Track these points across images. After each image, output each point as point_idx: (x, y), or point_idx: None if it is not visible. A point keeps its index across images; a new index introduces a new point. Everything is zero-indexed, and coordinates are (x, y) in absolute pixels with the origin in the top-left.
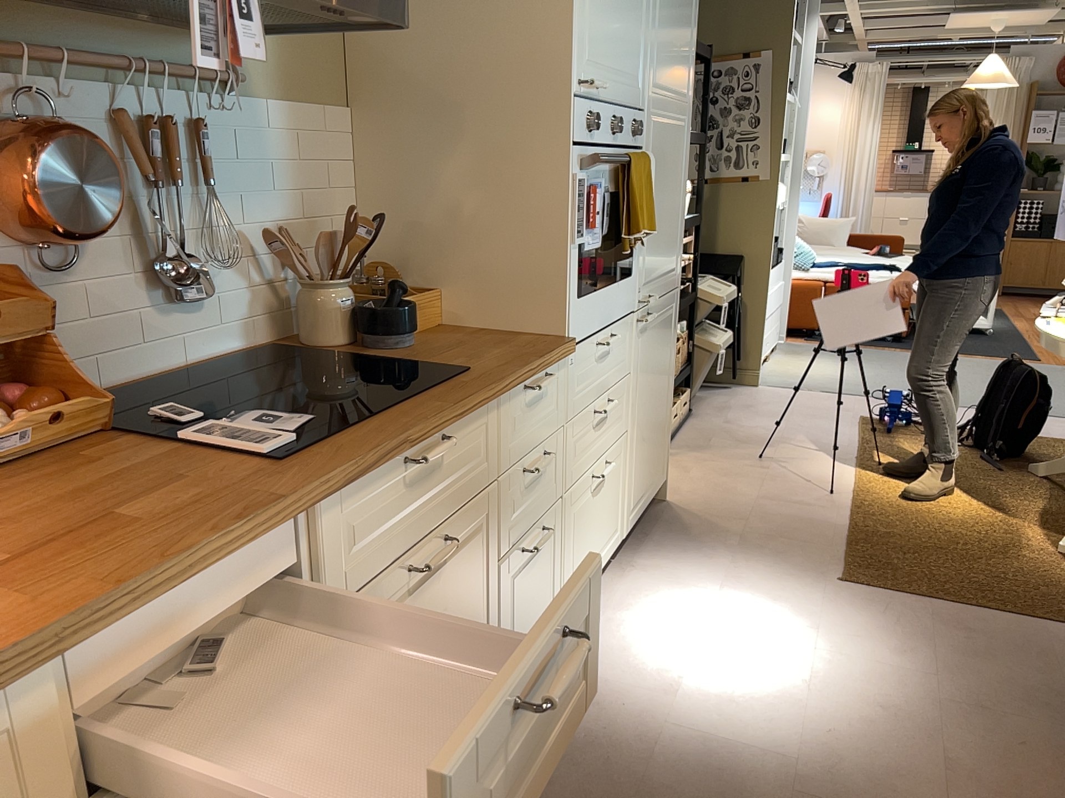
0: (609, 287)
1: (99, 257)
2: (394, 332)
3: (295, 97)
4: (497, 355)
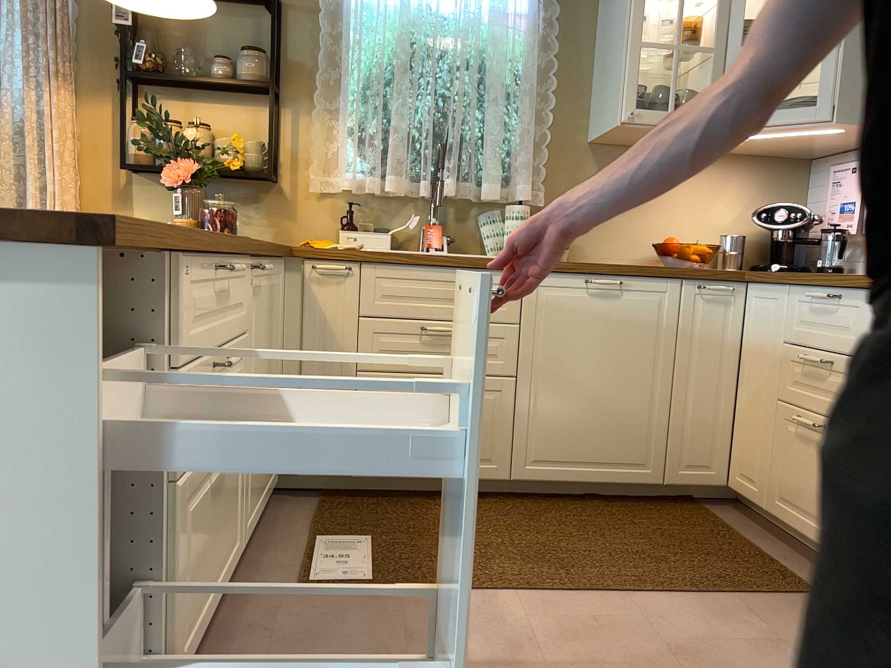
0: None
1: None
2: None
3: None
4: None
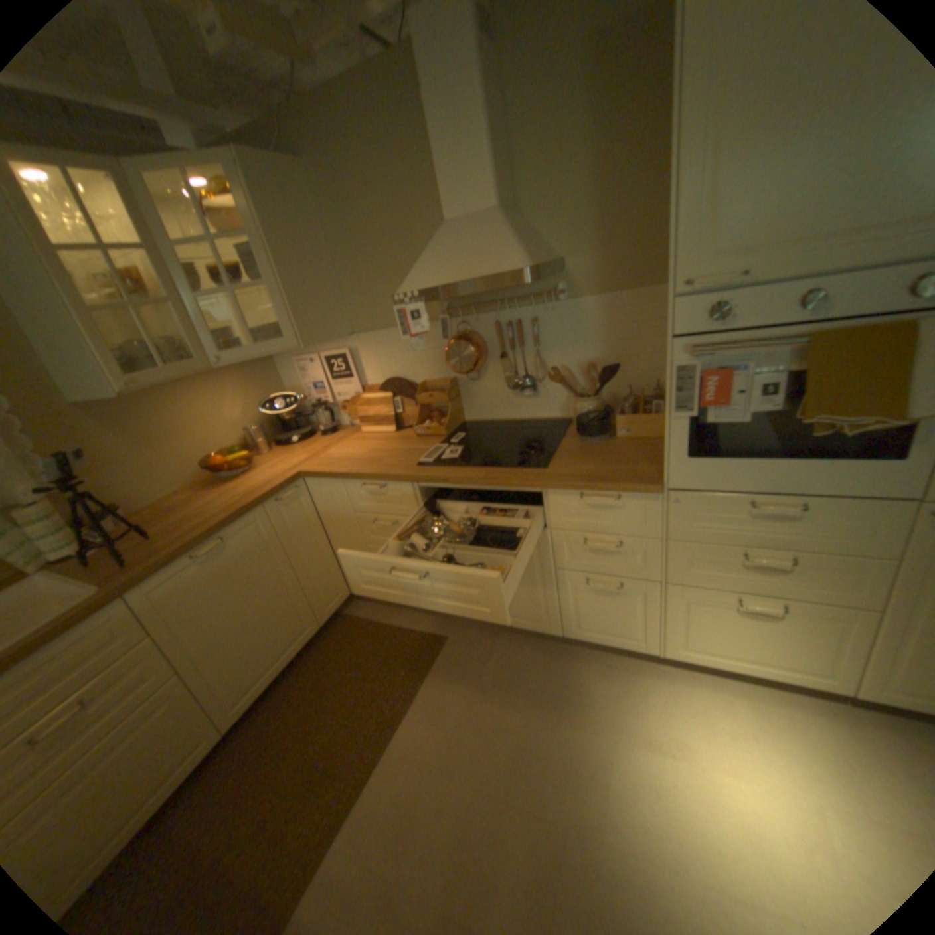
0: (791, 460)
1: (491, 375)
2: (581, 433)
3: (611, 287)
4: (585, 469)
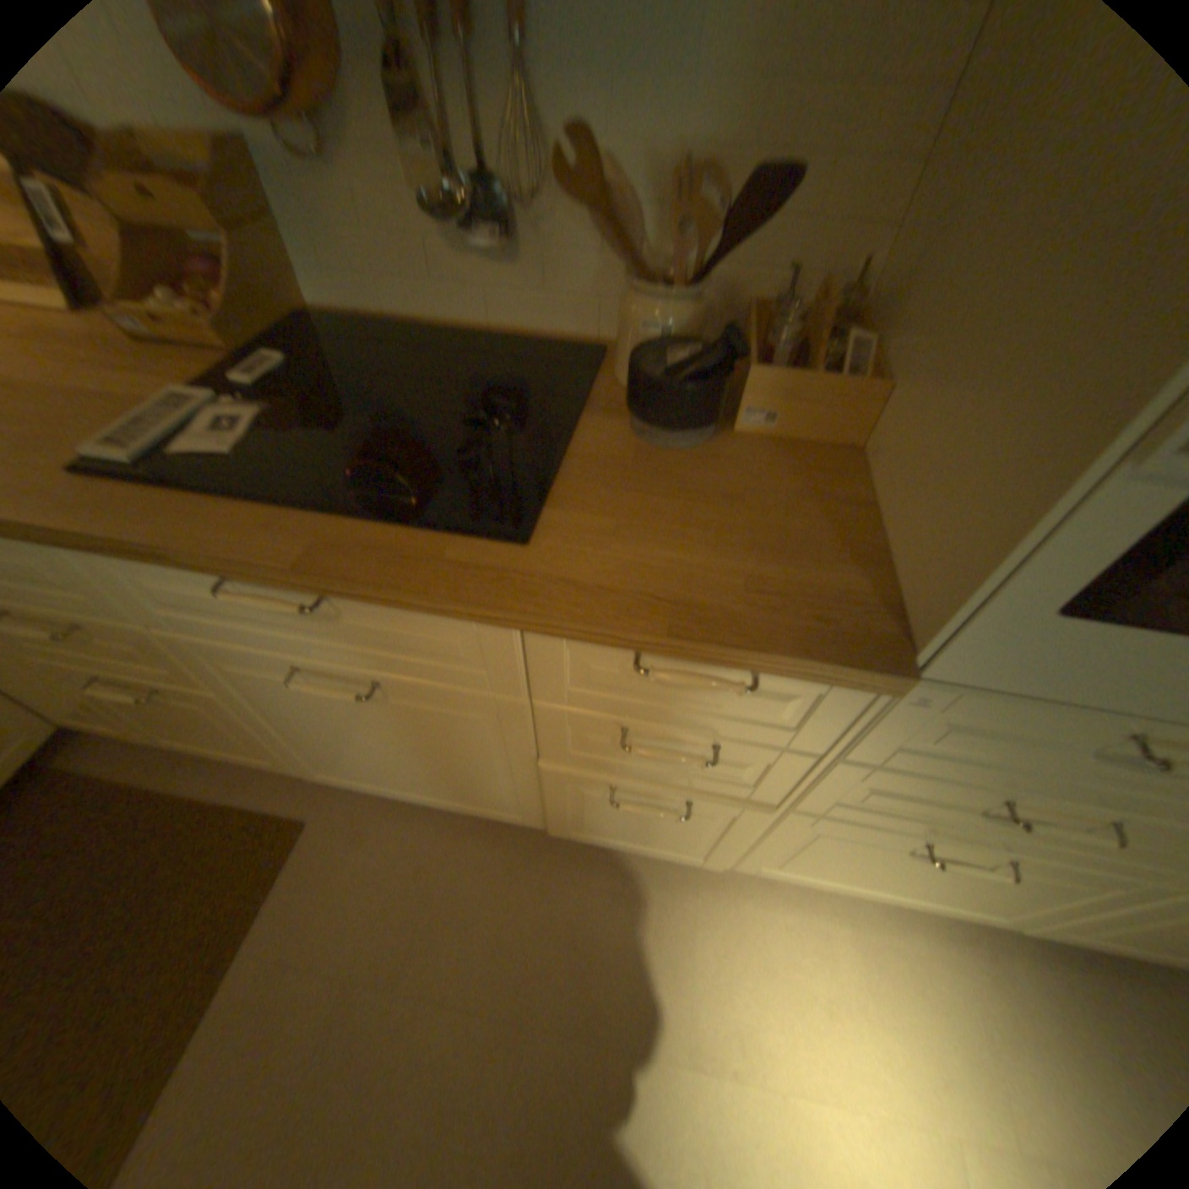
0: None
1: (362, 141)
2: (643, 410)
3: None
4: (658, 562)
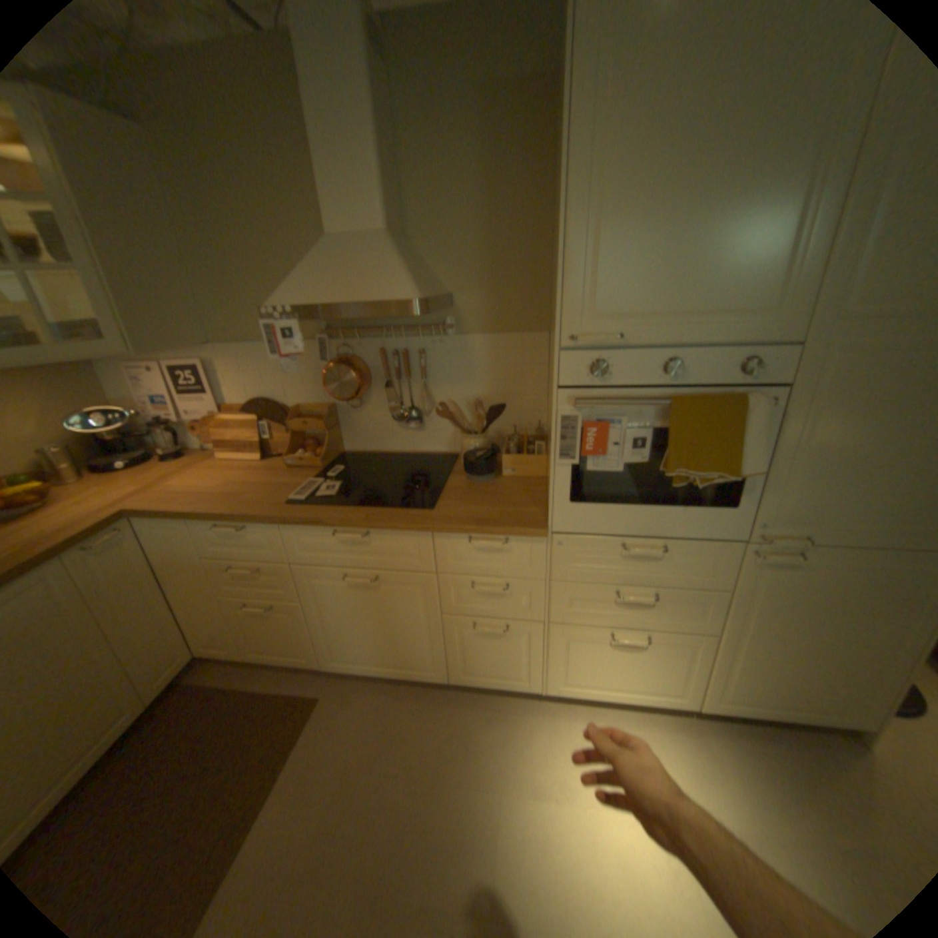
0: (654, 508)
1: (375, 405)
2: (469, 473)
3: (498, 330)
4: (473, 511)
